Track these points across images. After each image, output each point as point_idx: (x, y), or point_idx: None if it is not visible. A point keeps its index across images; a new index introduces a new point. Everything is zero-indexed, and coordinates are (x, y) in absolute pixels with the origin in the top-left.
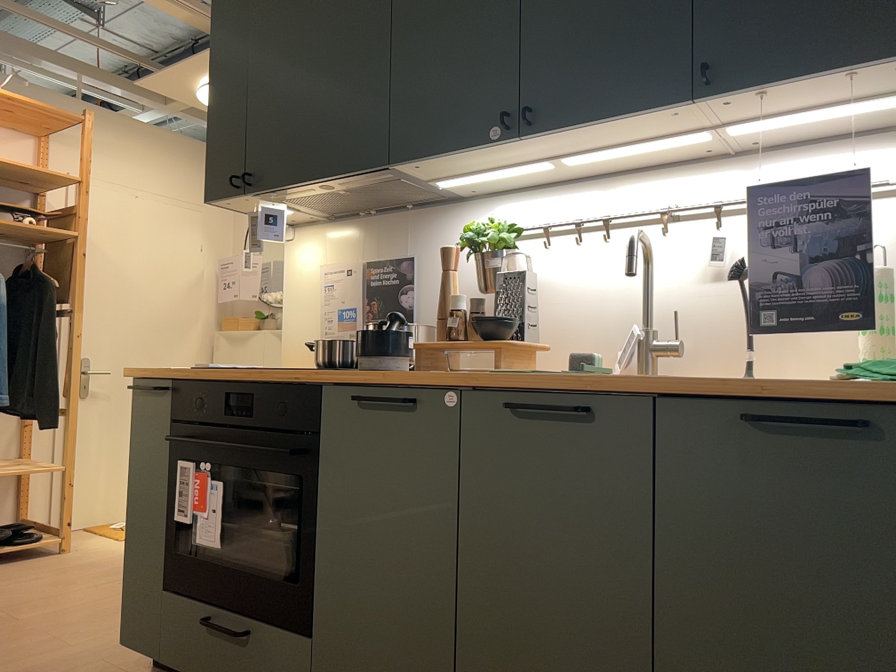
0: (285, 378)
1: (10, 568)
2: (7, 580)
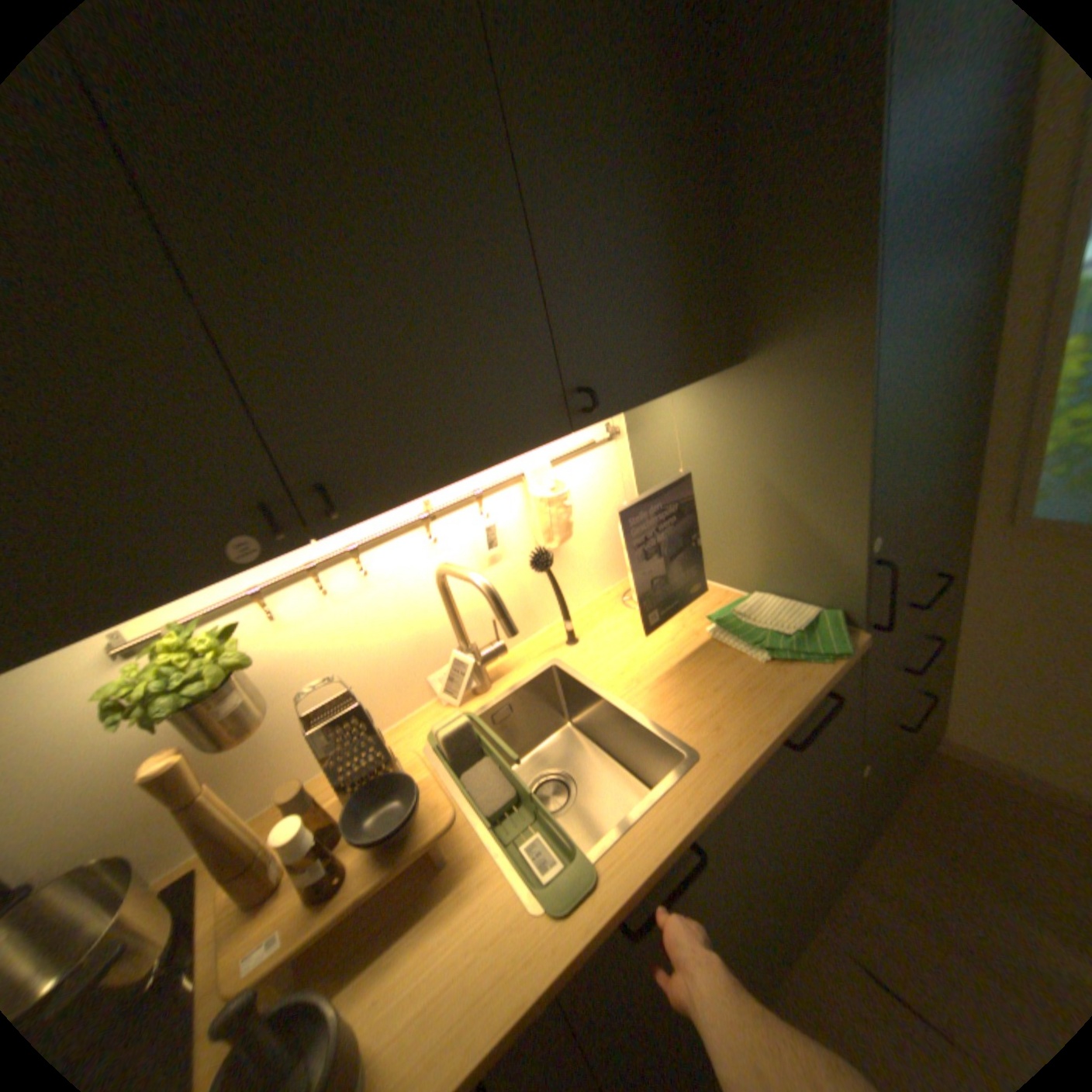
0: None
1: None
2: None
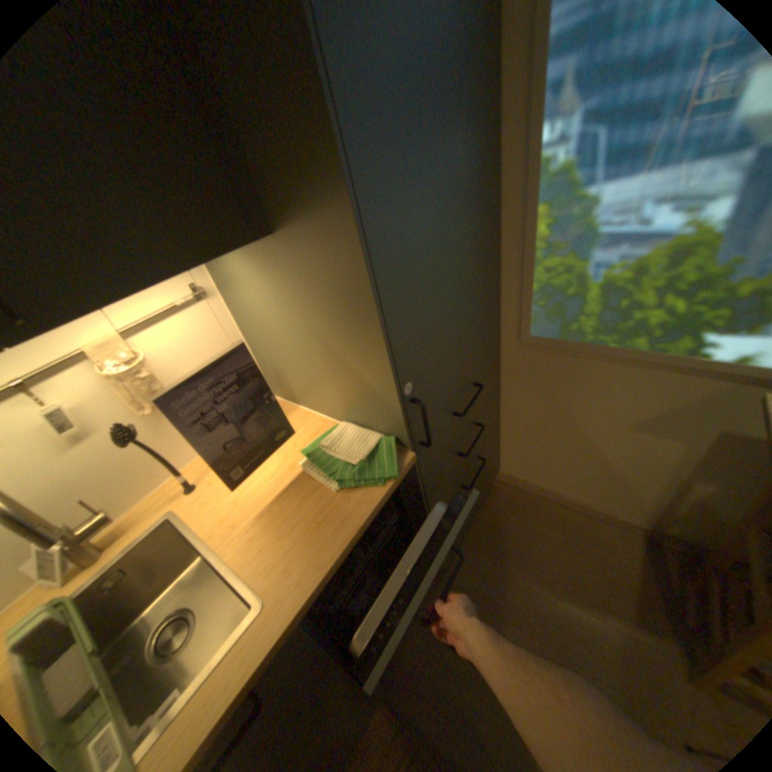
0: None
1: None
2: None
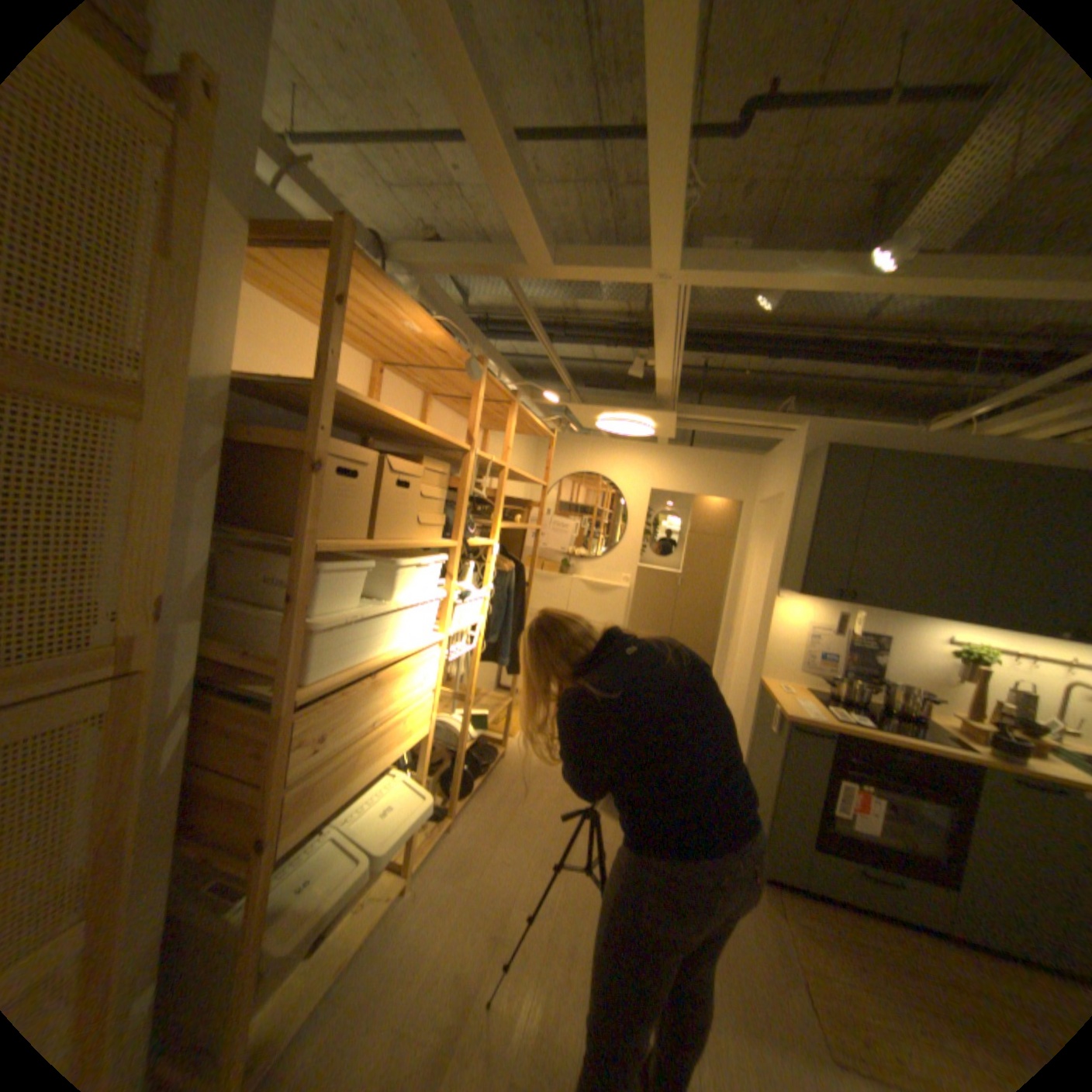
0: (951, 755)
1: (502, 782)
2: (526, 798)
